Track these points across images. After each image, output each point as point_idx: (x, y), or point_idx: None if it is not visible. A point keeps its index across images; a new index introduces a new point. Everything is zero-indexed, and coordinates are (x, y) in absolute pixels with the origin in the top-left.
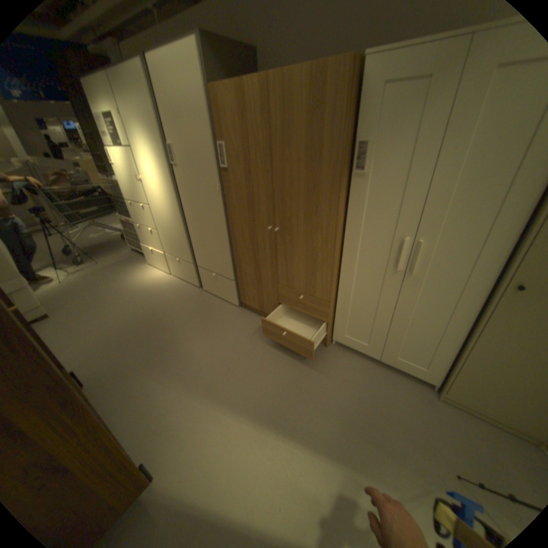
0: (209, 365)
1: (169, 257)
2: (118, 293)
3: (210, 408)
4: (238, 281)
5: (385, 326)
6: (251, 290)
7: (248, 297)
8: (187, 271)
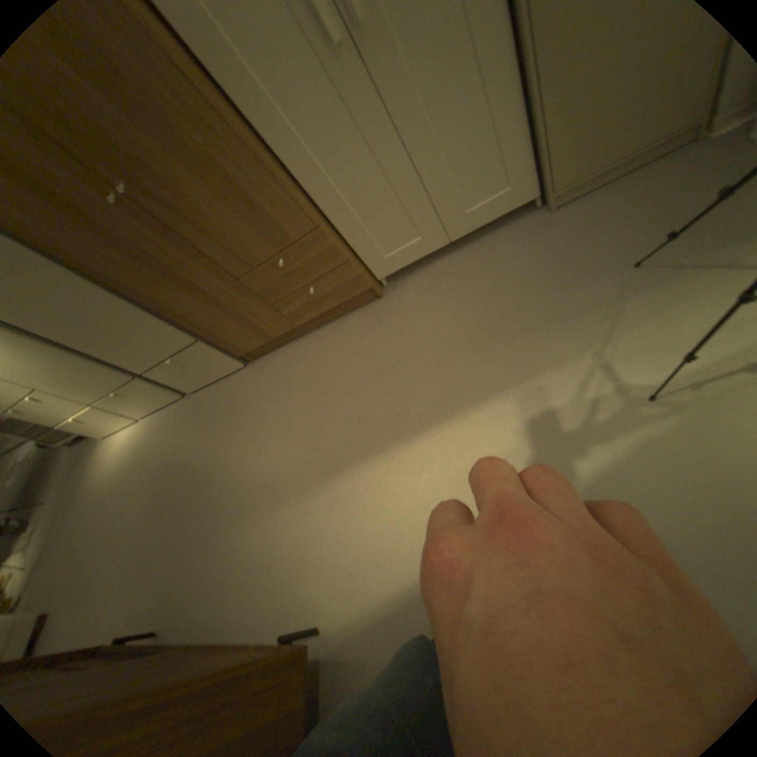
0: (271, 459)
1: (101, 402)
2: (98, 504)
3: (313, 497)
4: (201, 334)
5: (415, 178)
6: (229, 327)
7: (237, 340)
8: (142, 394)
